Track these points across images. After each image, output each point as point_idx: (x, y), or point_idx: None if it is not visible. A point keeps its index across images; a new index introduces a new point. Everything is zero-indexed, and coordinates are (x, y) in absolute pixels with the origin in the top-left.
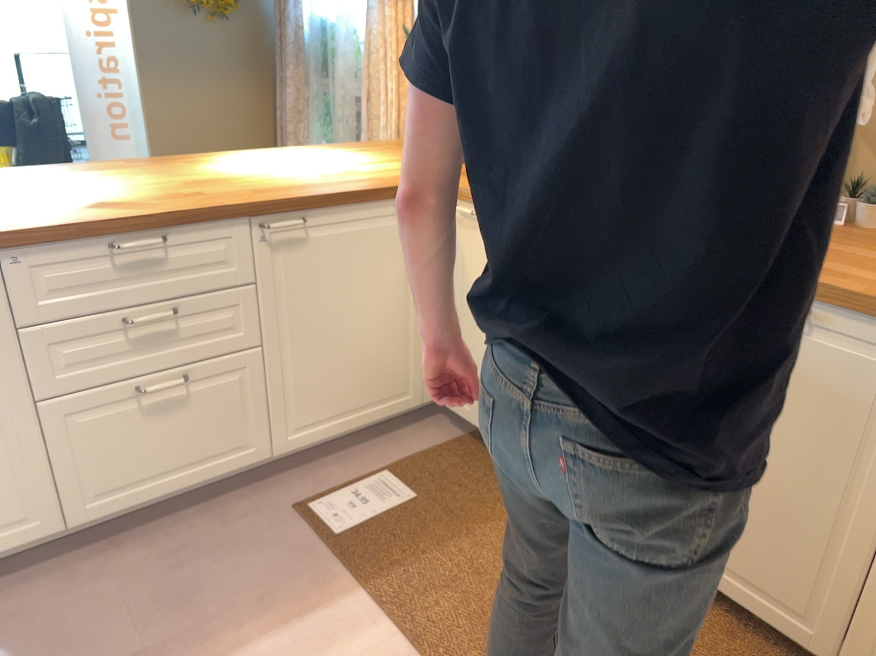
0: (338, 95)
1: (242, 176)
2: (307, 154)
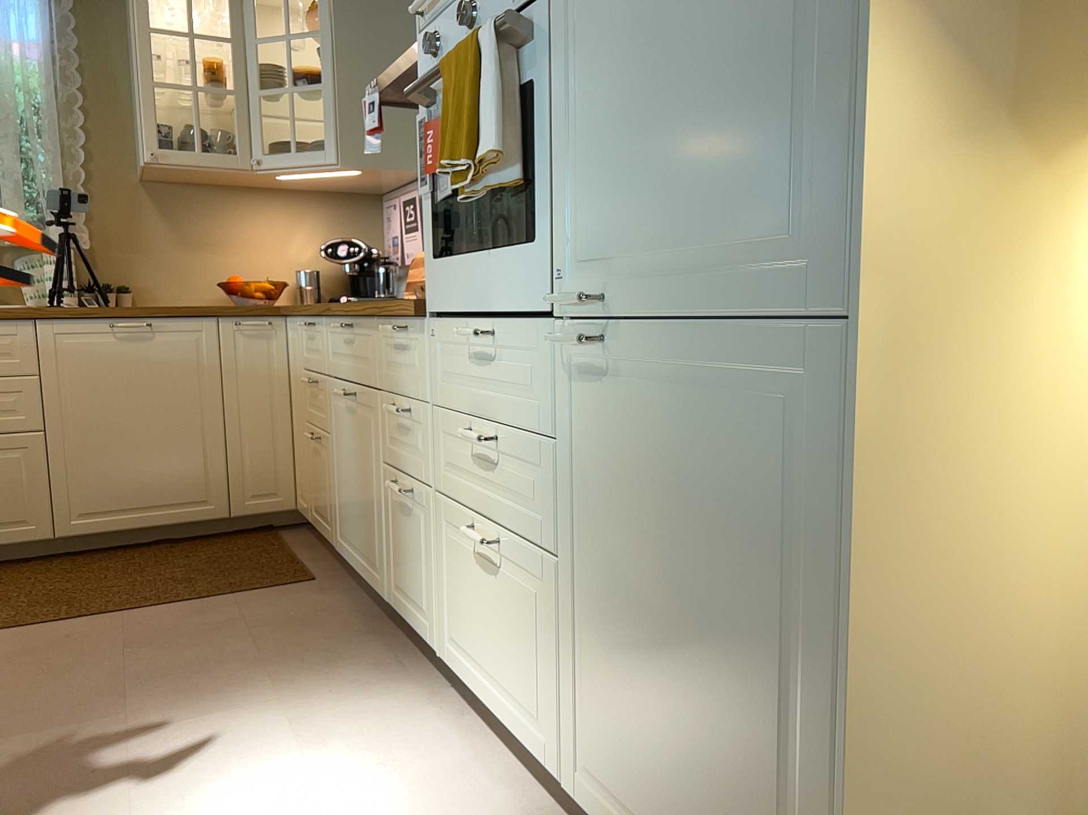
0: None
1: None
2: None
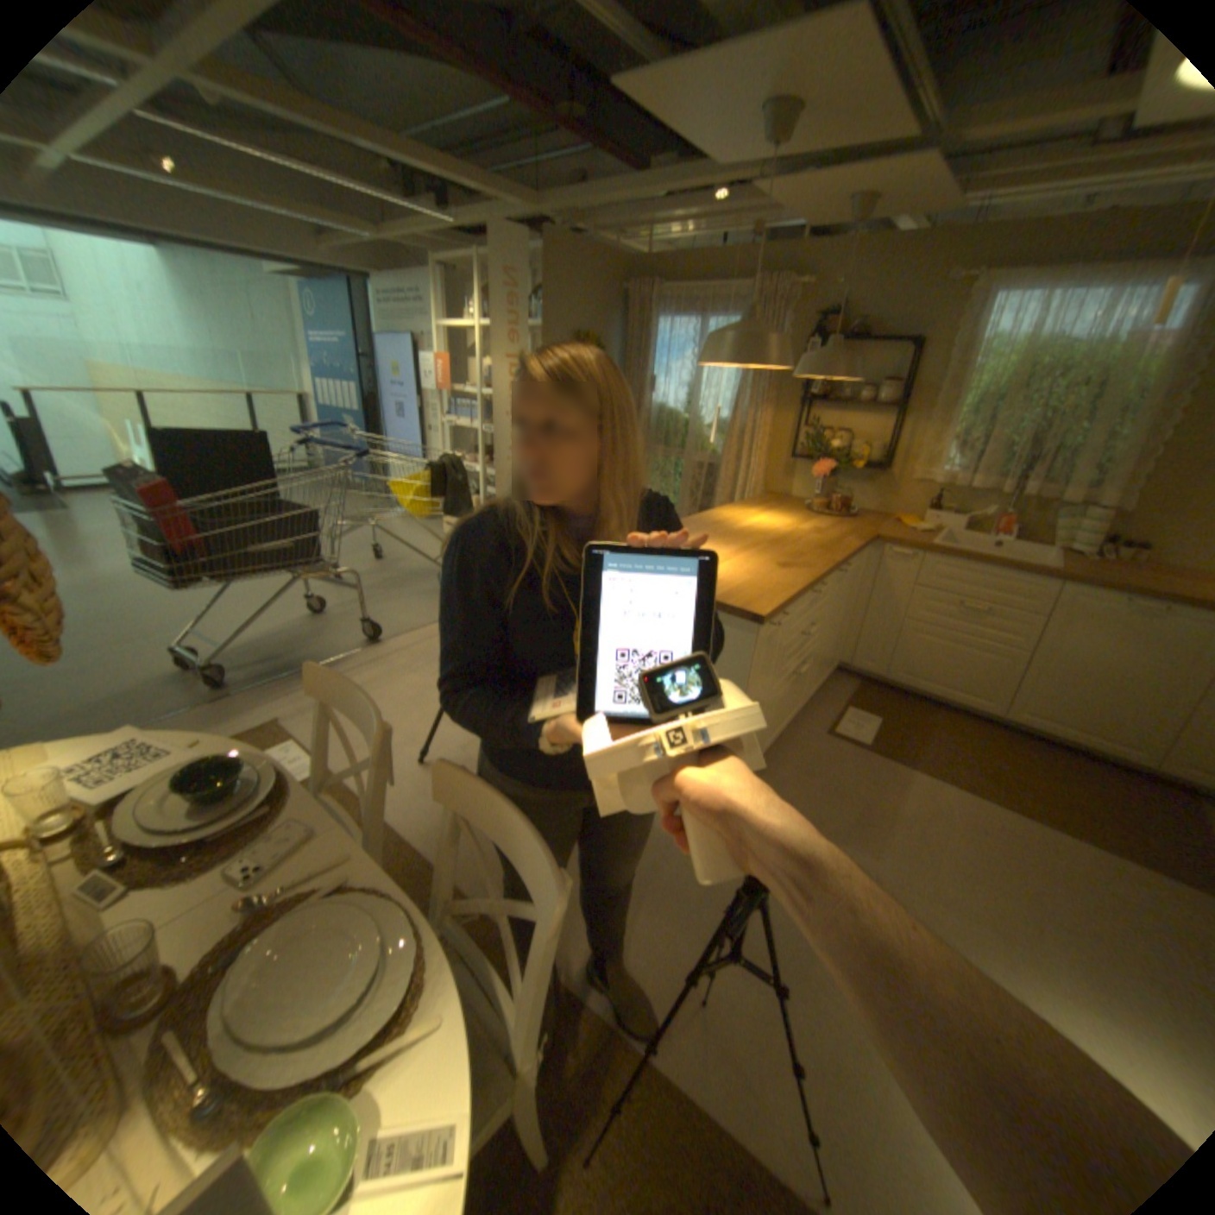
0: (684, 460)
1: (775, 535)
2: (753, 513)
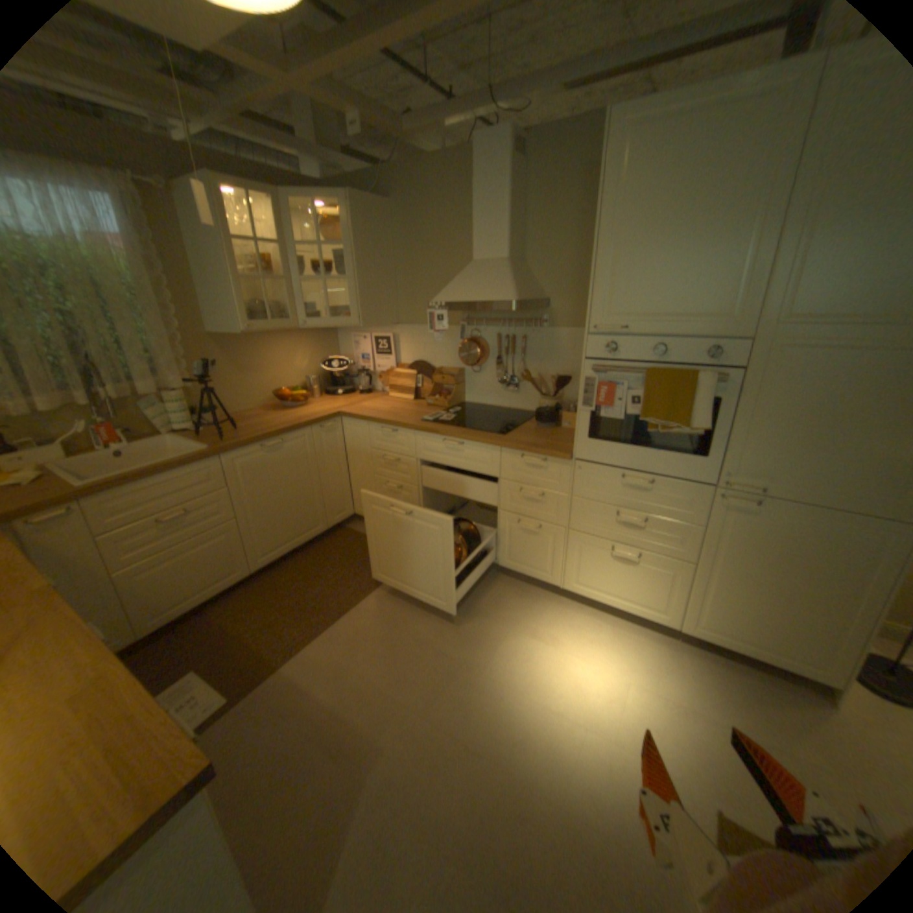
0: None
1: None
2: None
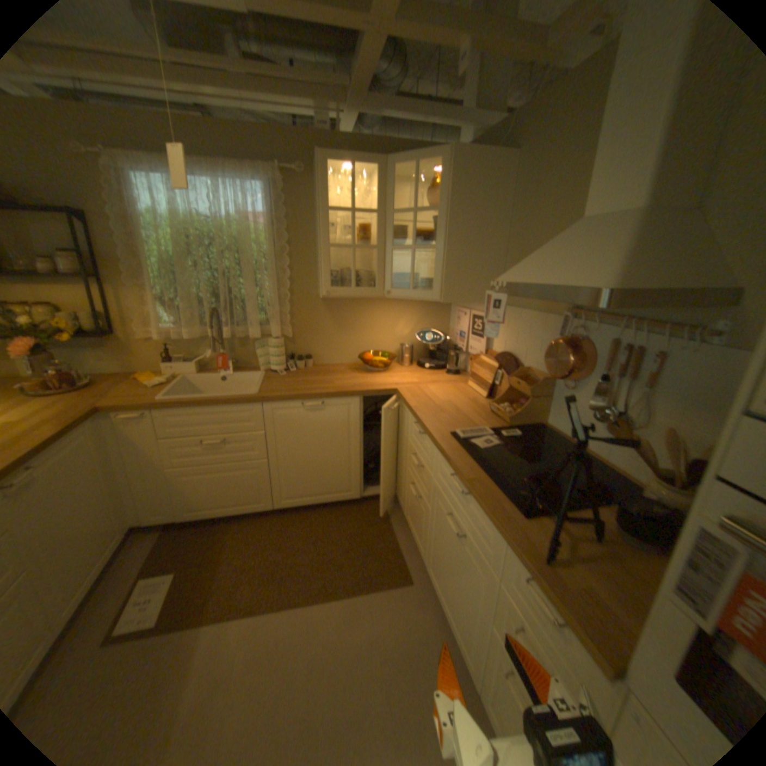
0: None
1: None
2: None
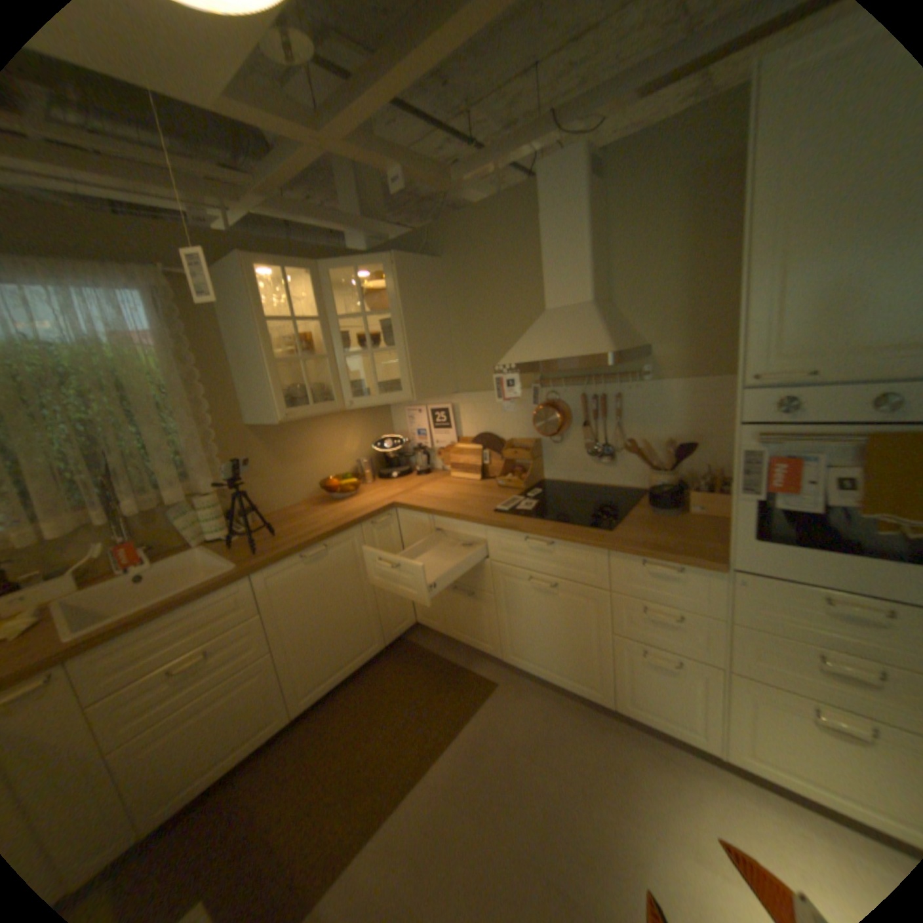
0: None
1: None
2: None
